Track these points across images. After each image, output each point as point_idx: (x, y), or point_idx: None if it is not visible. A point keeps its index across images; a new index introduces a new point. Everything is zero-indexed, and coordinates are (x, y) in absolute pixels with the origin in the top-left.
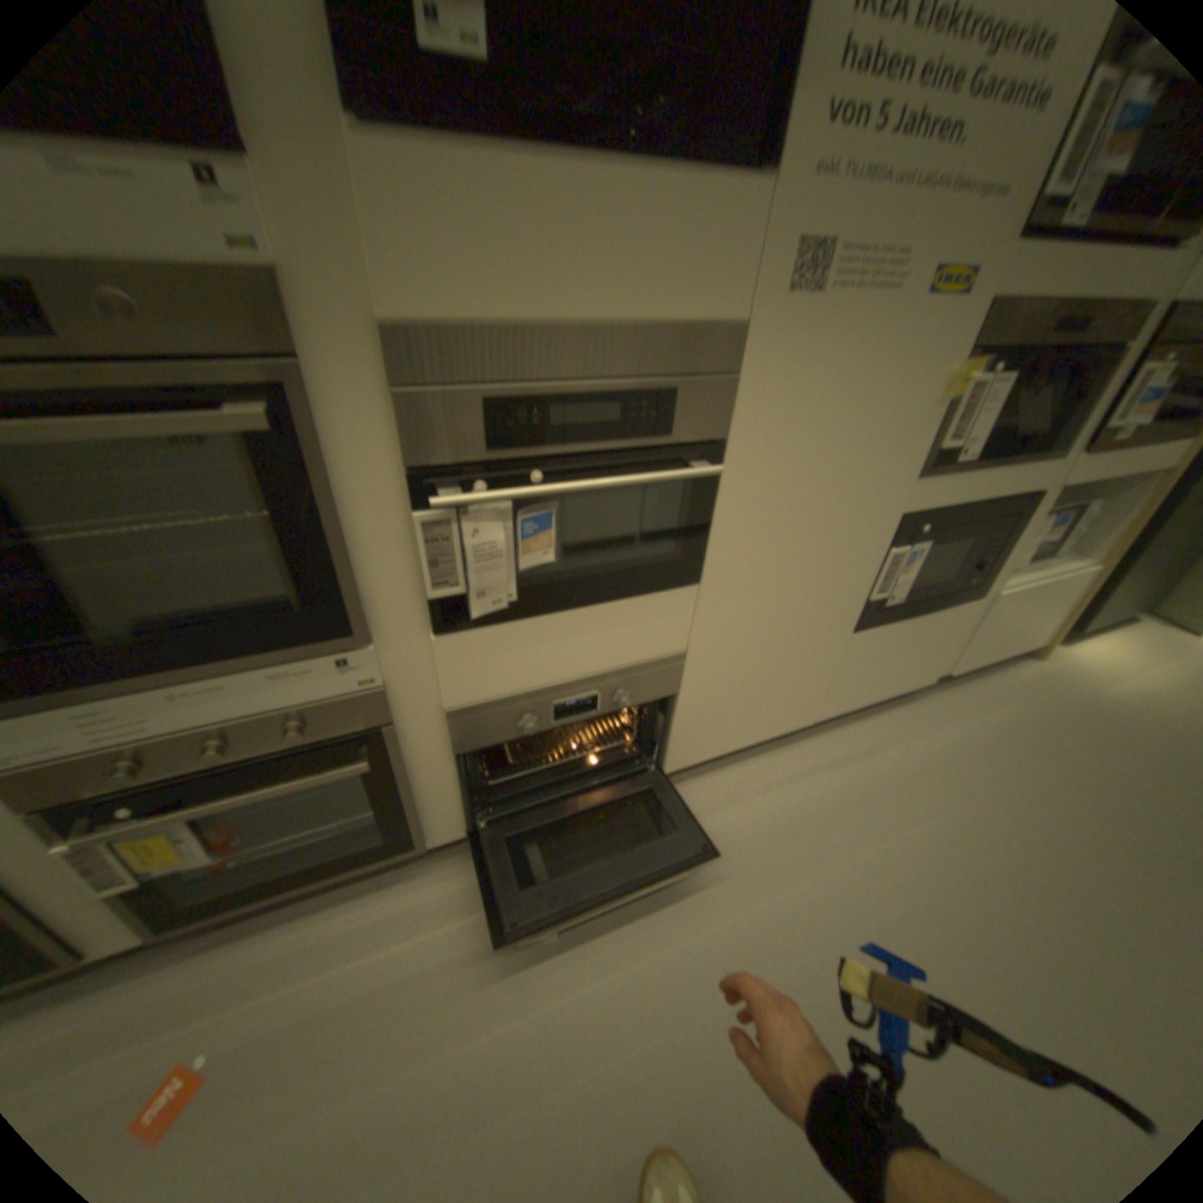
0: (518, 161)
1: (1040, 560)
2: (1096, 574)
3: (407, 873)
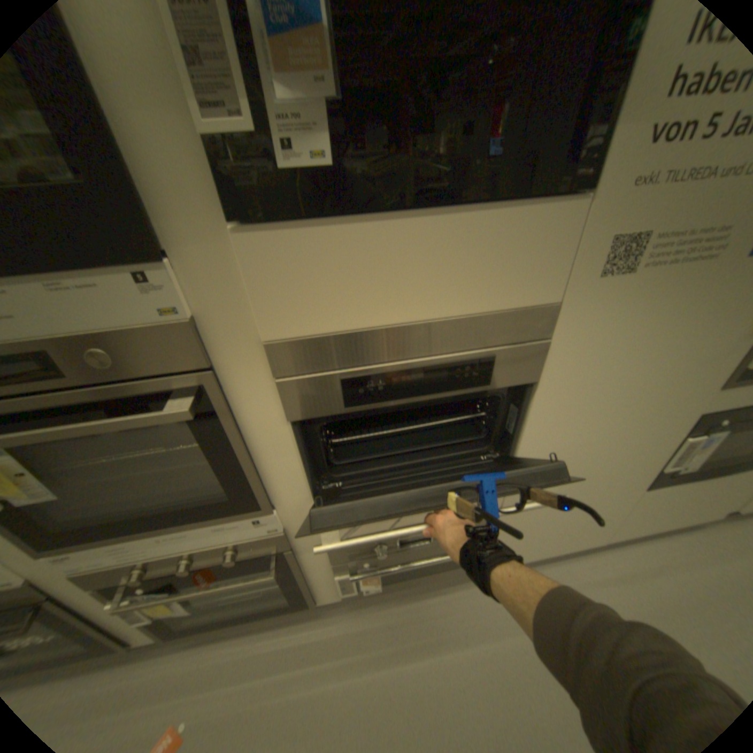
0: (362, 232)
1: None
2: None
3: (307, 617)
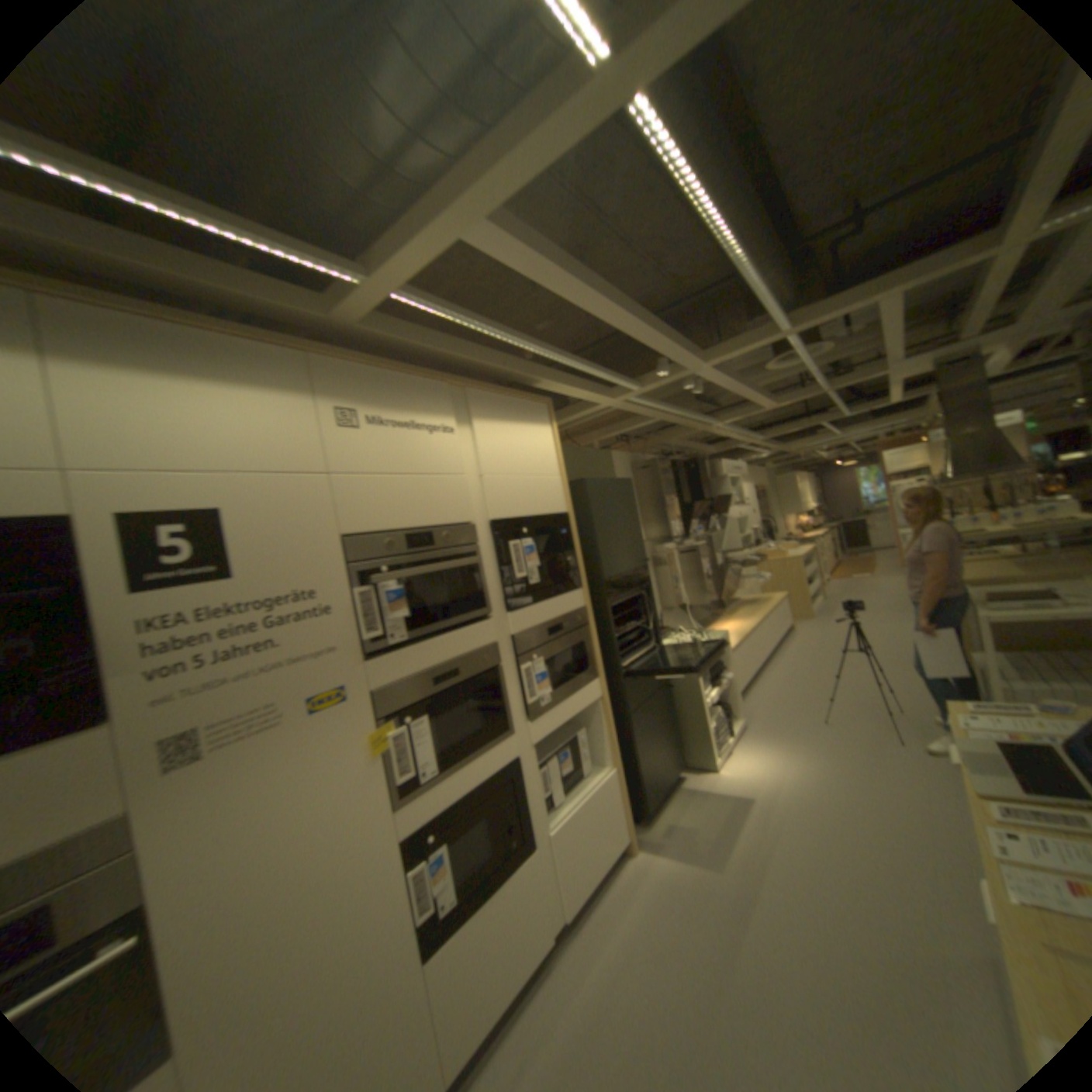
0: None
1: (567, 793)
2: (615, 778)
3: None
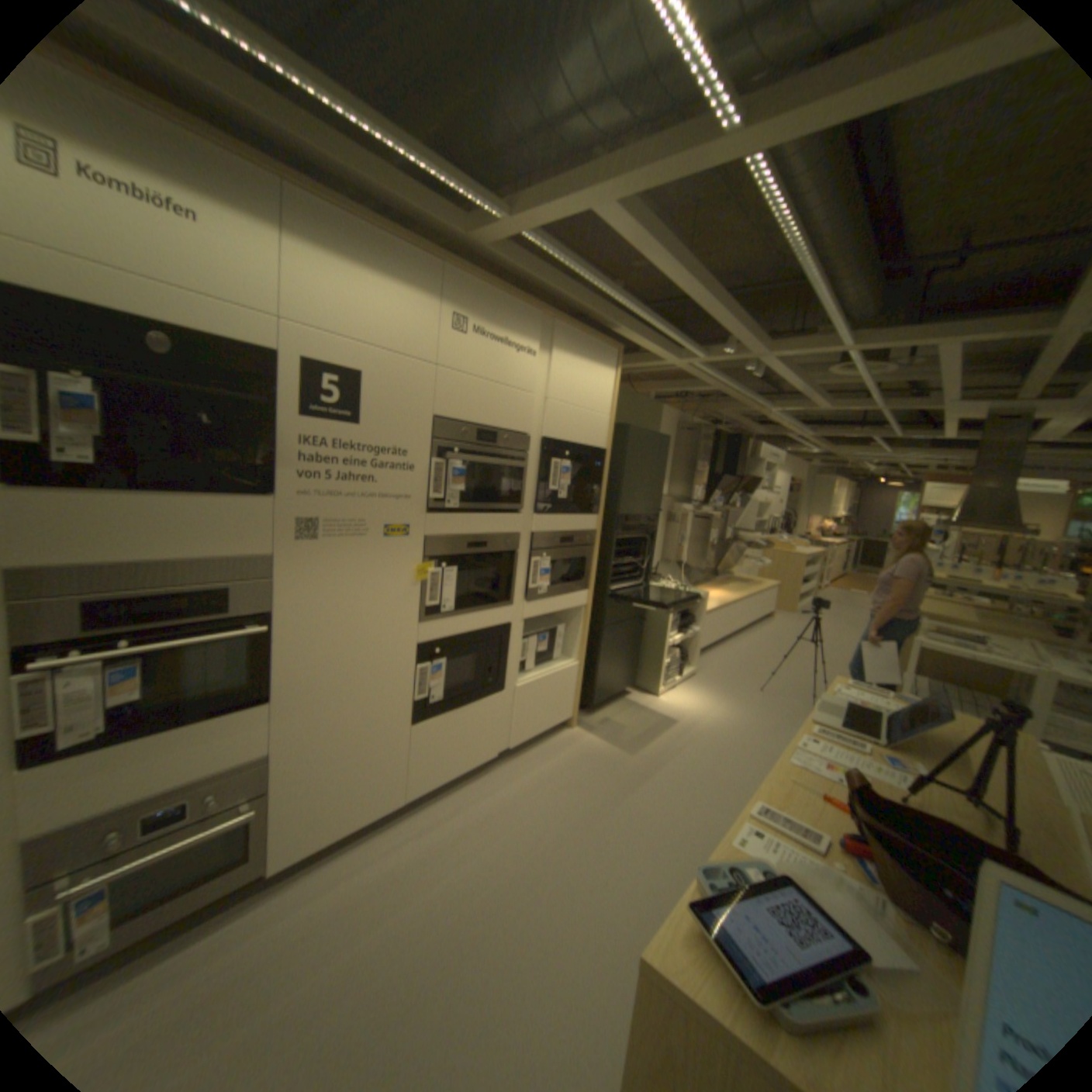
0: (114, 500)
1: (537, 664)
2: (576, 668)
3: None
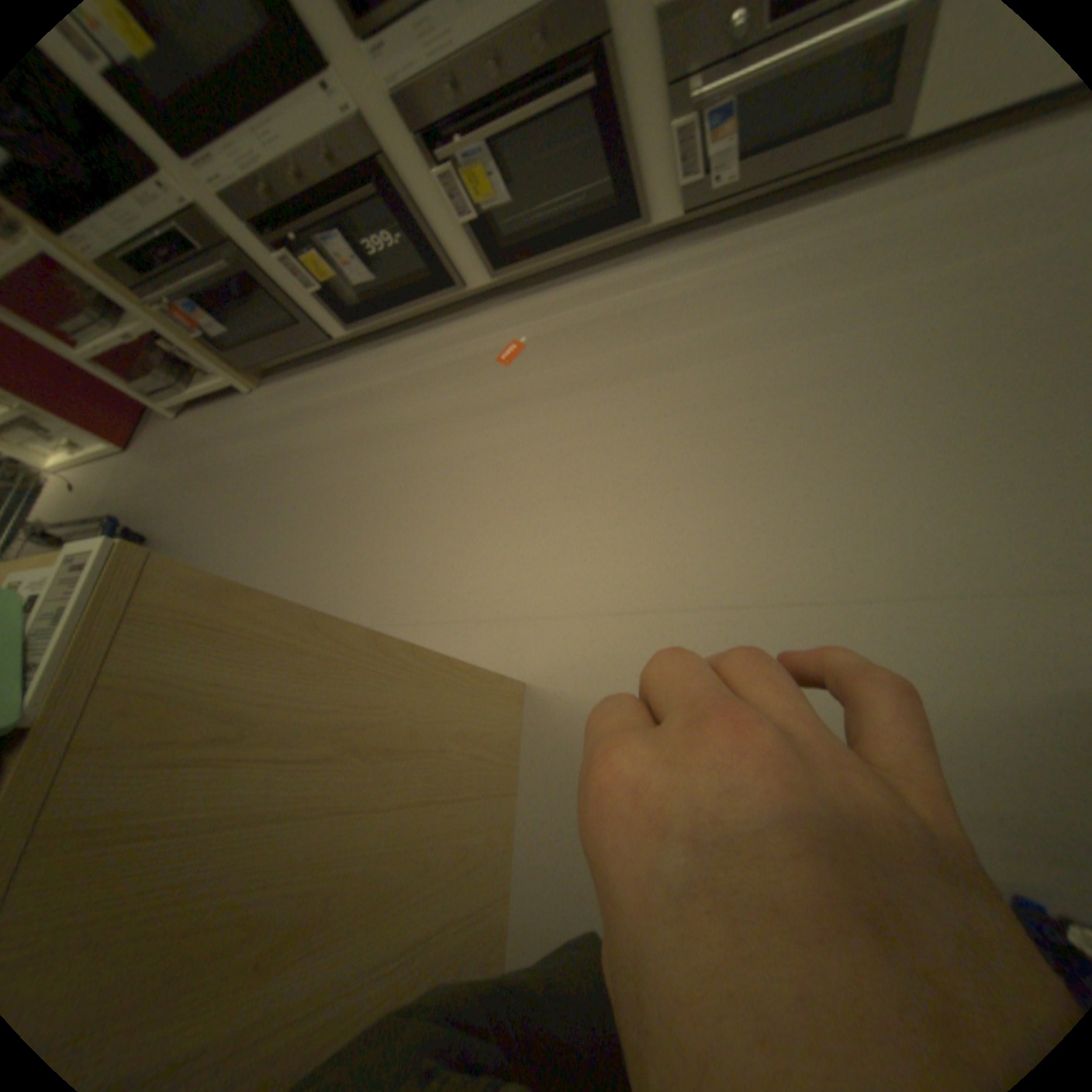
0: None
1: None
2: None
3: (641, 255)
